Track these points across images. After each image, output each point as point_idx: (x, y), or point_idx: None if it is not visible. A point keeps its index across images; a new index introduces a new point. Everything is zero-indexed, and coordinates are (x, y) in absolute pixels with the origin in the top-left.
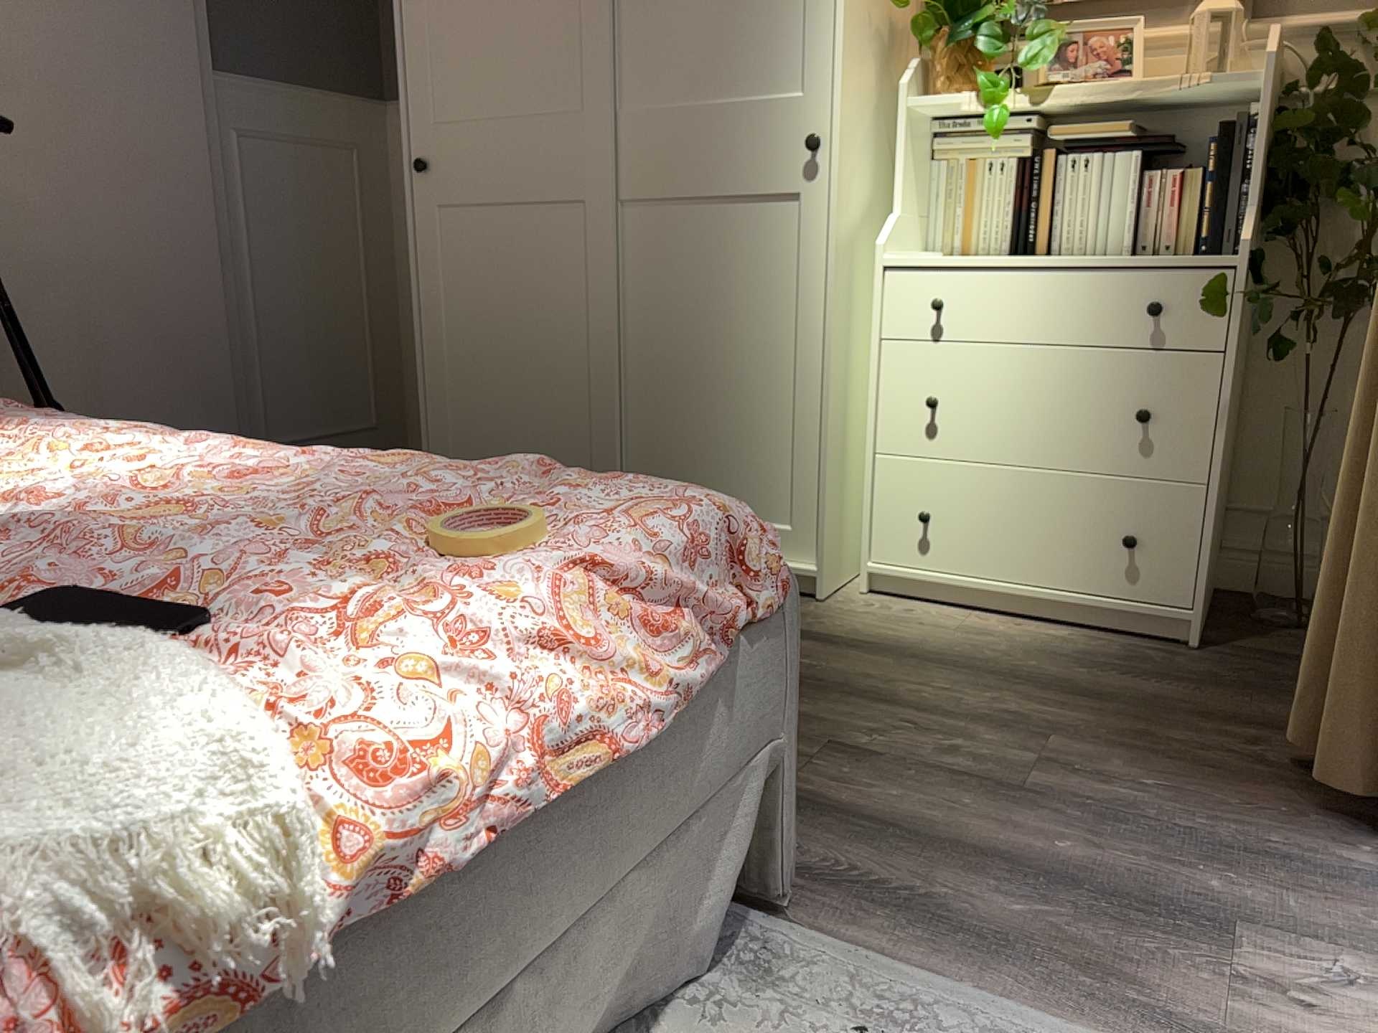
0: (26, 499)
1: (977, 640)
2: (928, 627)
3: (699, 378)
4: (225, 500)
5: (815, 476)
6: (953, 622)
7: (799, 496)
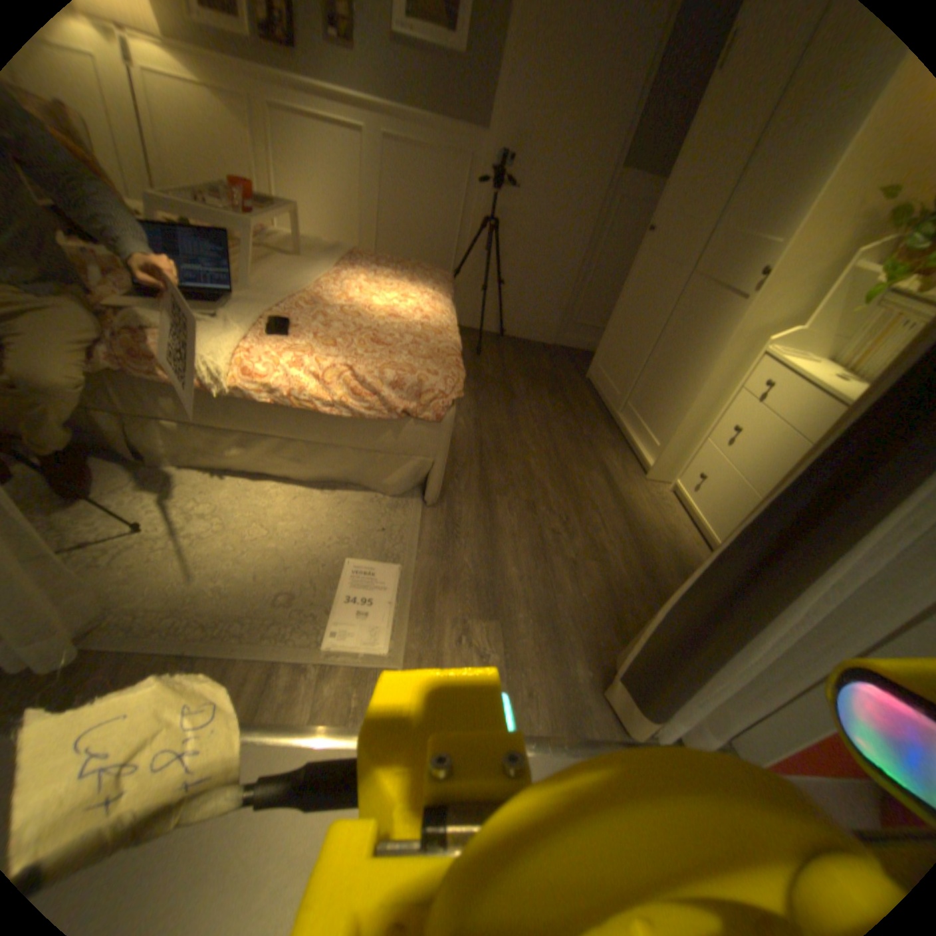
0: (354, 296)
1: (667, 530)
2: (661, 513)
3: (674, 364)
4: (386, 316)
5: (678, 430)
6: (677, 520)
7: (669, 434)
